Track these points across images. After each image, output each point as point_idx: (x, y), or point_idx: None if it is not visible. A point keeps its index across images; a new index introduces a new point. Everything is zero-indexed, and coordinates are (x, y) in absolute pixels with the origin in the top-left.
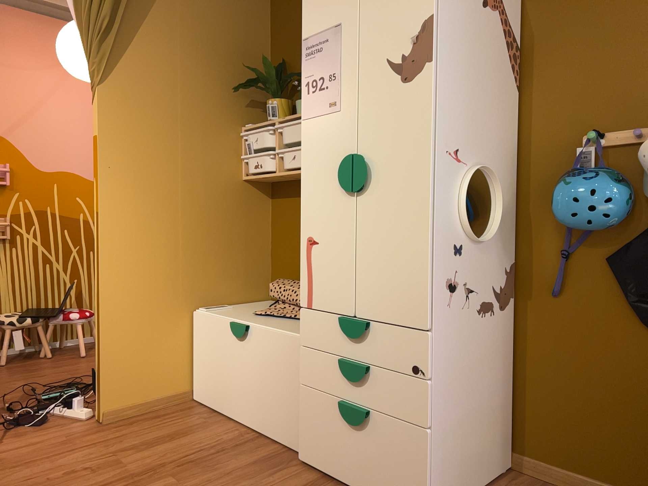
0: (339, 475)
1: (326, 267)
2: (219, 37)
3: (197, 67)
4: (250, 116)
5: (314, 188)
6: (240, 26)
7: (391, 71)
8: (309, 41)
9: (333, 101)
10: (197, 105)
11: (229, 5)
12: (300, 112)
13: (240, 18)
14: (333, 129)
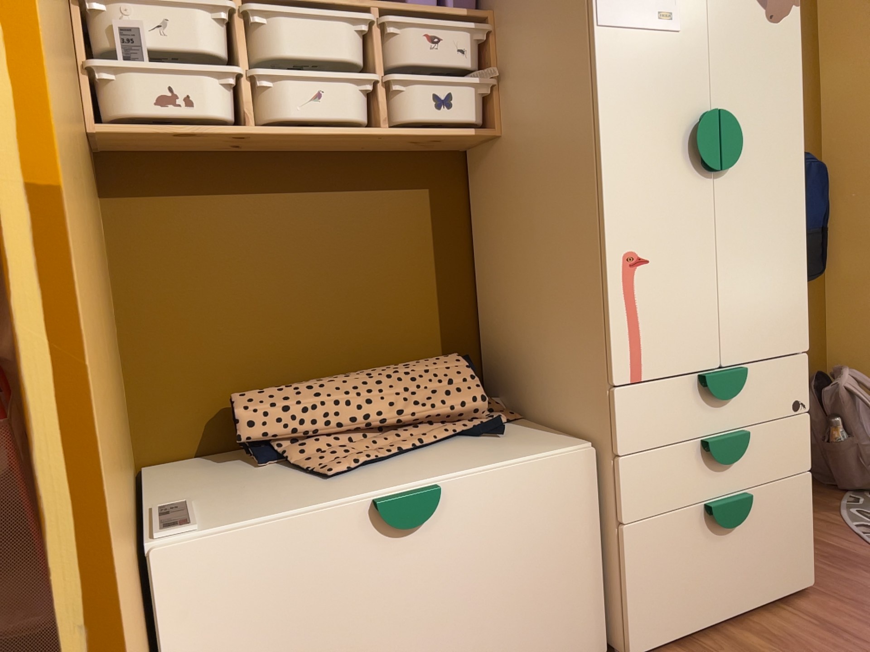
0: (707, 618)
1: (670, 301)
2: None
3: None
4: None
5: (635, 162)
6: None
7: None
8: None
9: (668, 11)
10: None
11: None
12: None
13: None
14: (670, 61)
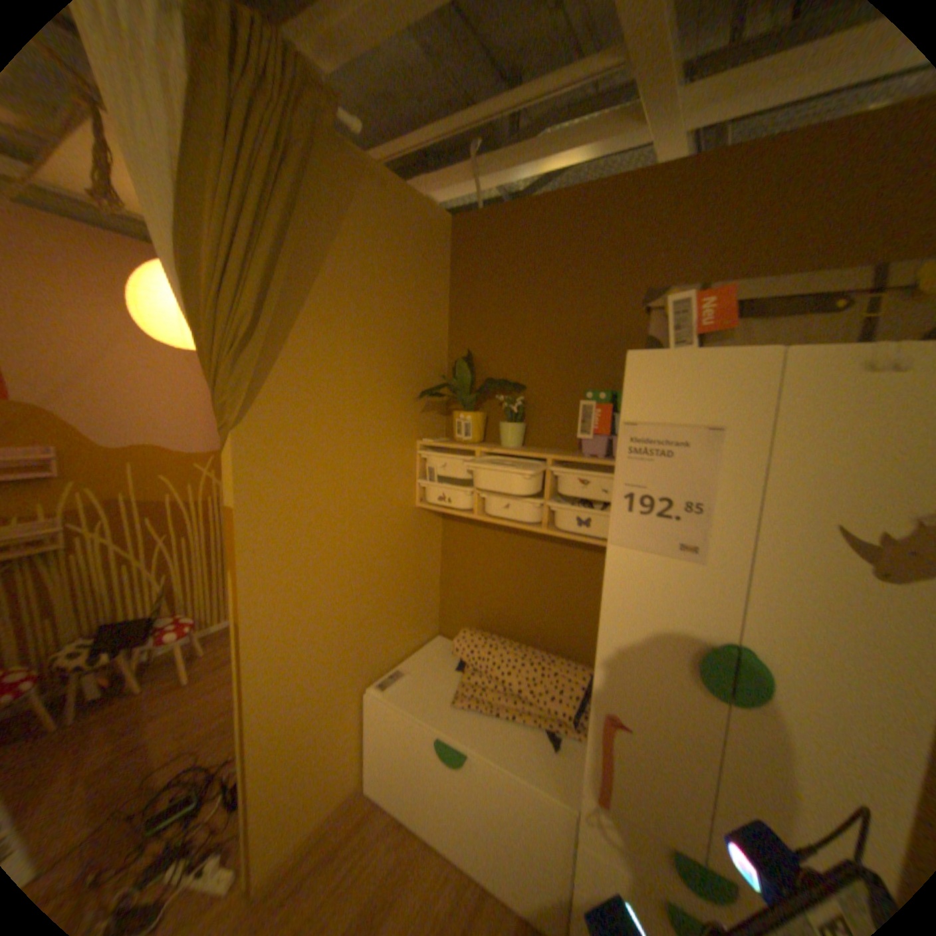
0: None
1: (650, 772)
2: (396, 324)
3: (370, 372)
4: (427, 424)
5: (632, 653)
6: (419, 305)
7: (849, 548)
8: (641, 429)
9: (694, 545)
10: (370, 426)
11: (408, 275)
12: (510, 439)
13: (419, 293)
14: (688, 587)
